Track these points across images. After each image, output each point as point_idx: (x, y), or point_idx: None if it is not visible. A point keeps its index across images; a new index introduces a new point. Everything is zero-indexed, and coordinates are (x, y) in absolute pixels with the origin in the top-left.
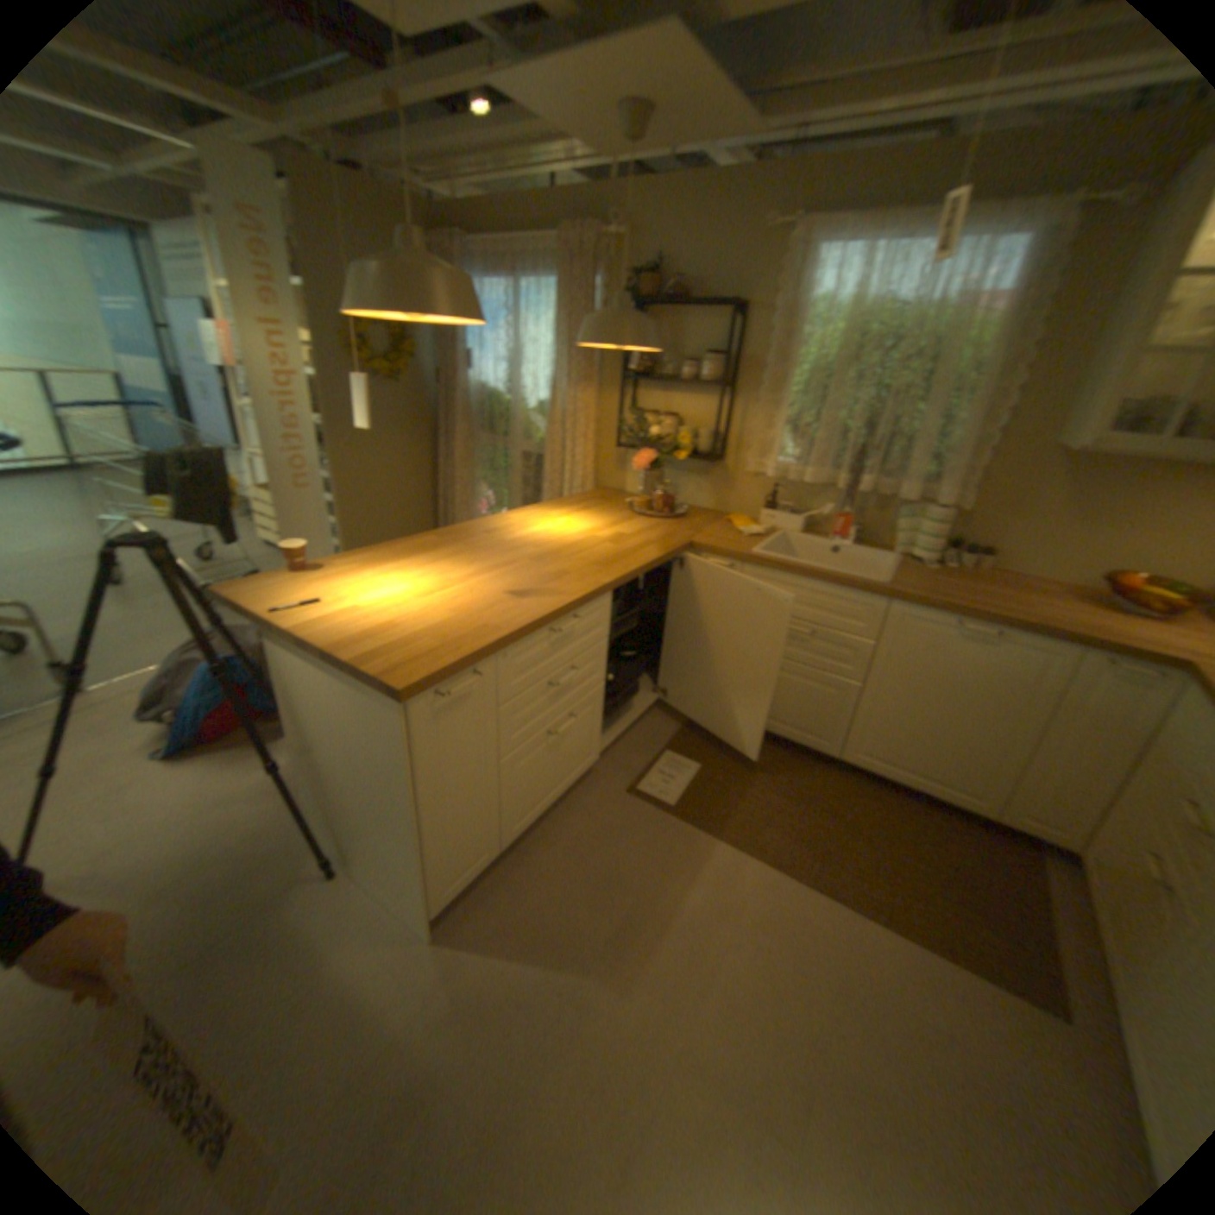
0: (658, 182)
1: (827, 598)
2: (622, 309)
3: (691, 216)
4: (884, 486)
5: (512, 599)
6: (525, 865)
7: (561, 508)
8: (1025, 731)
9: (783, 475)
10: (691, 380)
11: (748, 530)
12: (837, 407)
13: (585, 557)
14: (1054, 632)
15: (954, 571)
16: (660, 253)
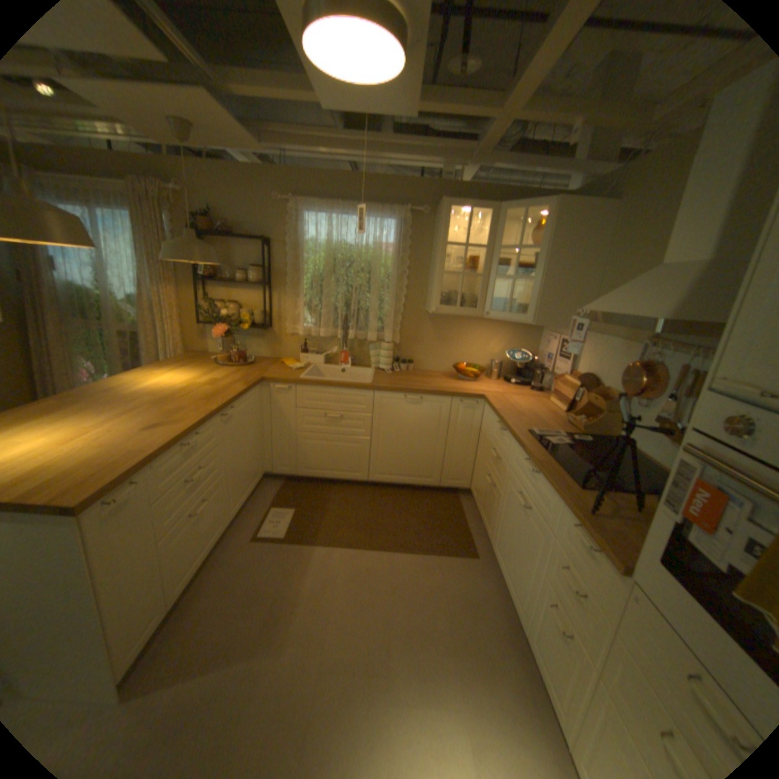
0: (197, 163)
1: (344, 396)
2: (189, 239)
3: (224, 187)
4: (359, 336)
5: (145, 431)
6: (186, 616)
7: (161, 368)
8: (439, 440)
9: (307, 334)
10: (242, 282)
11: (294, 366)
12: (328, 297)
13: (192, 396)
14: (439, 393)
15: (398, 373)
16: (206, 205)
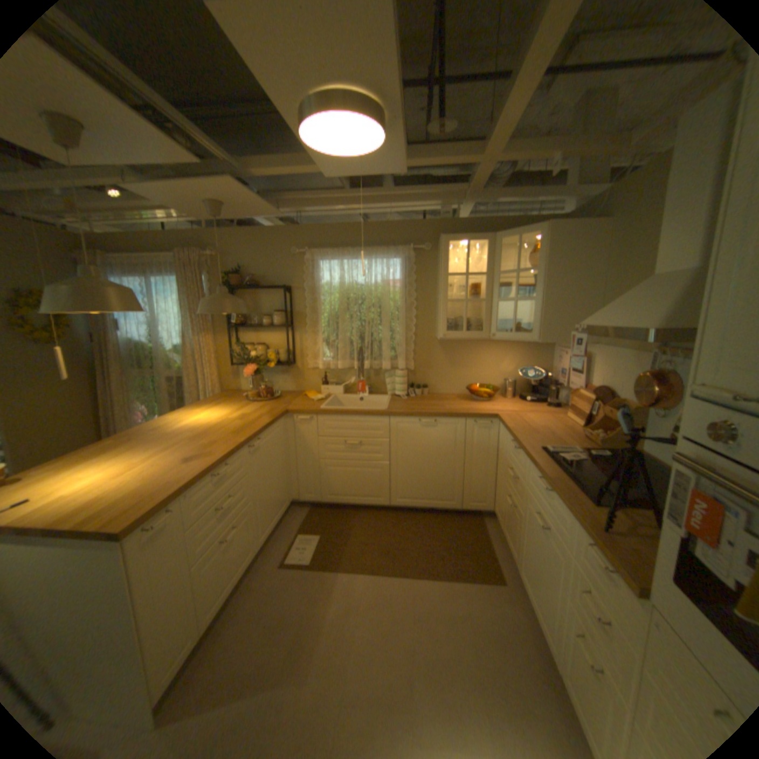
0: (229, 231)
1: (361, 423)
2: (221, 295)
3: (251, 248)
4: (374, 365)
5: (181, 464)
6: (217, 642)
7: (200, 407)
8: (457, 462)
9: (327, 367)
10: (268, 326)
11: (315, 398)
12: (344, 332)
13: (223, 431)
14: (452, 415)
15: (413, 398)
16: (237, 264)
